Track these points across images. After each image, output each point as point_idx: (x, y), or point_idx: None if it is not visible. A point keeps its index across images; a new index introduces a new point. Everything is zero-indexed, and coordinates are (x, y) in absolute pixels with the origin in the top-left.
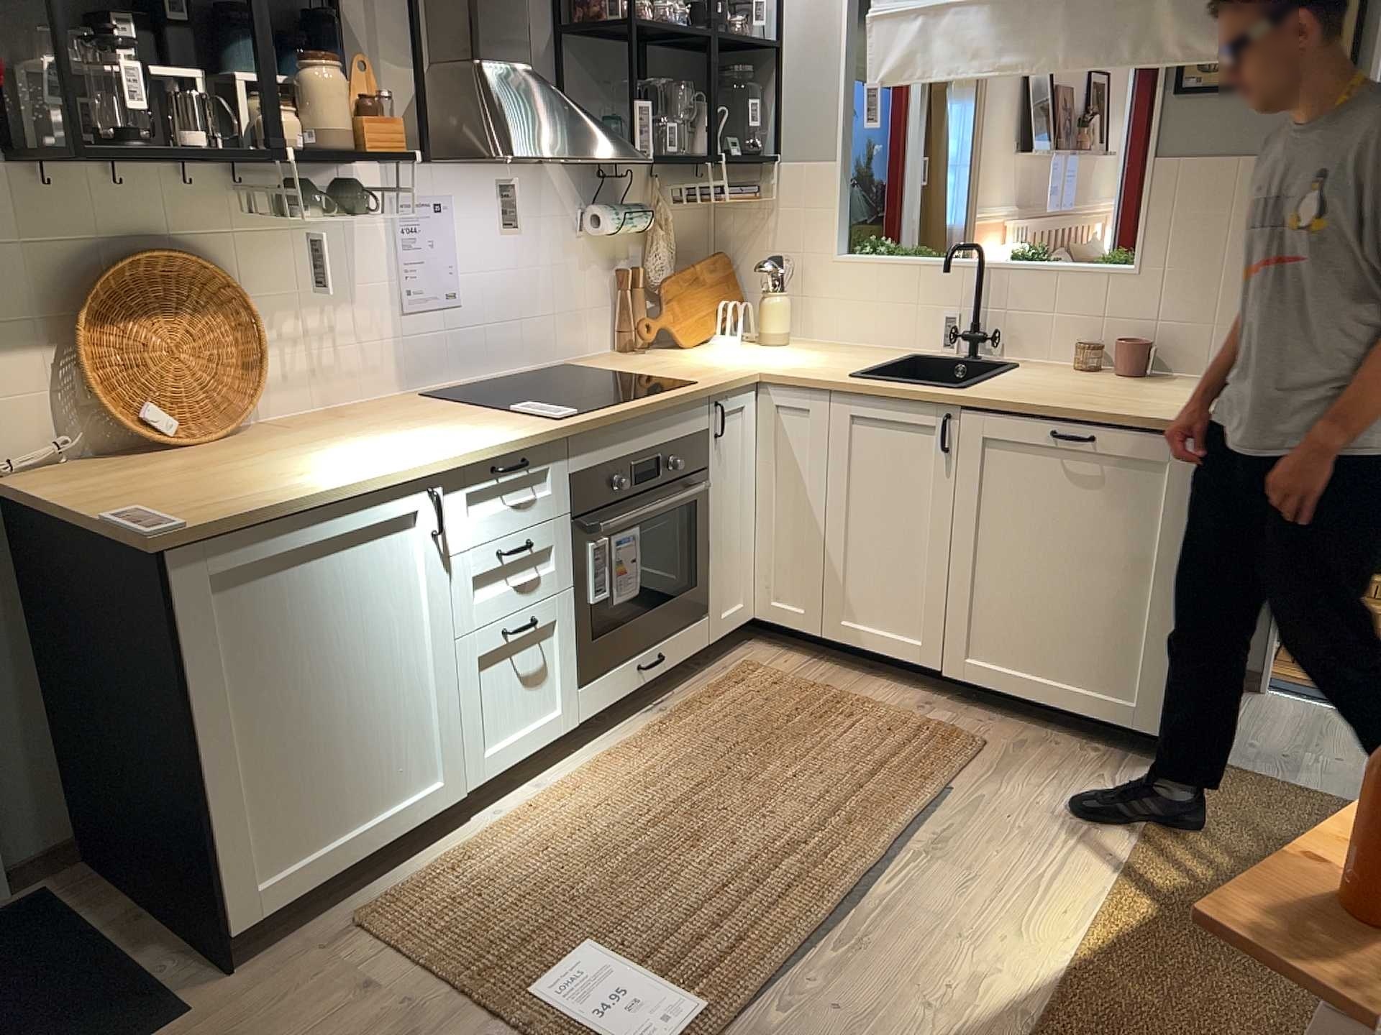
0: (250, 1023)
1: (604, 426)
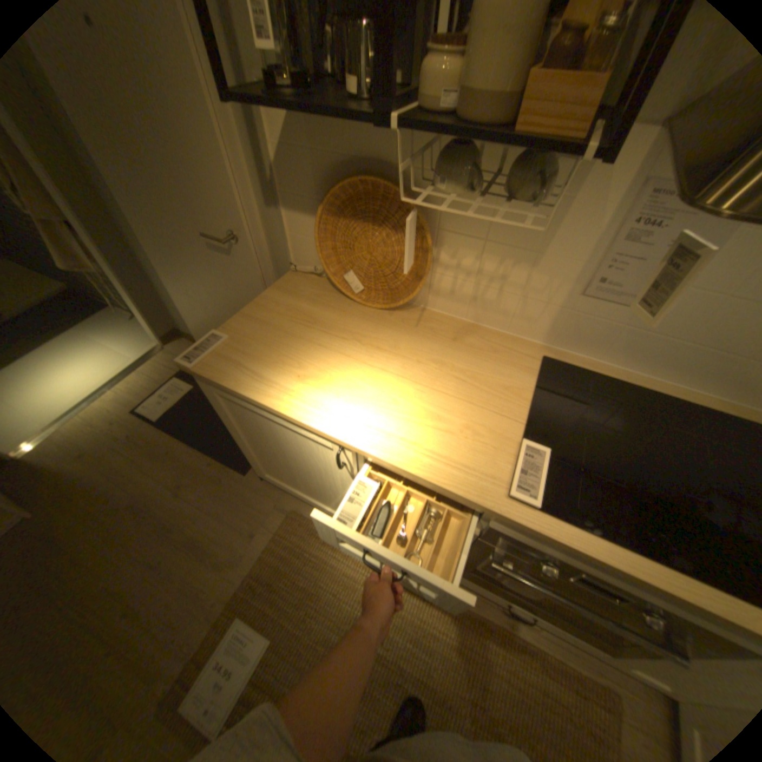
0: (235, 499)
1: (555, 541)
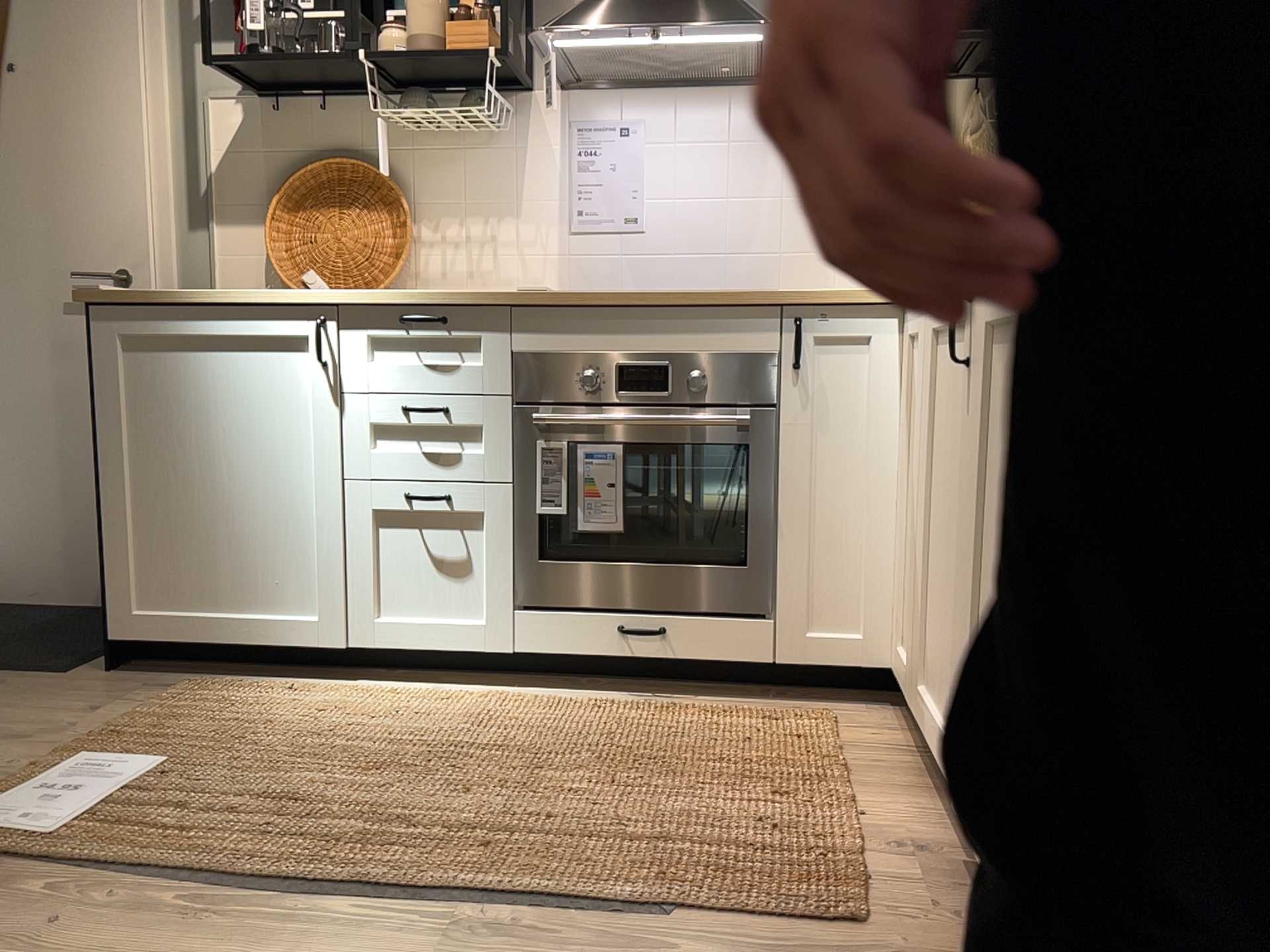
0: (48, 692)
1: (566, 307)
